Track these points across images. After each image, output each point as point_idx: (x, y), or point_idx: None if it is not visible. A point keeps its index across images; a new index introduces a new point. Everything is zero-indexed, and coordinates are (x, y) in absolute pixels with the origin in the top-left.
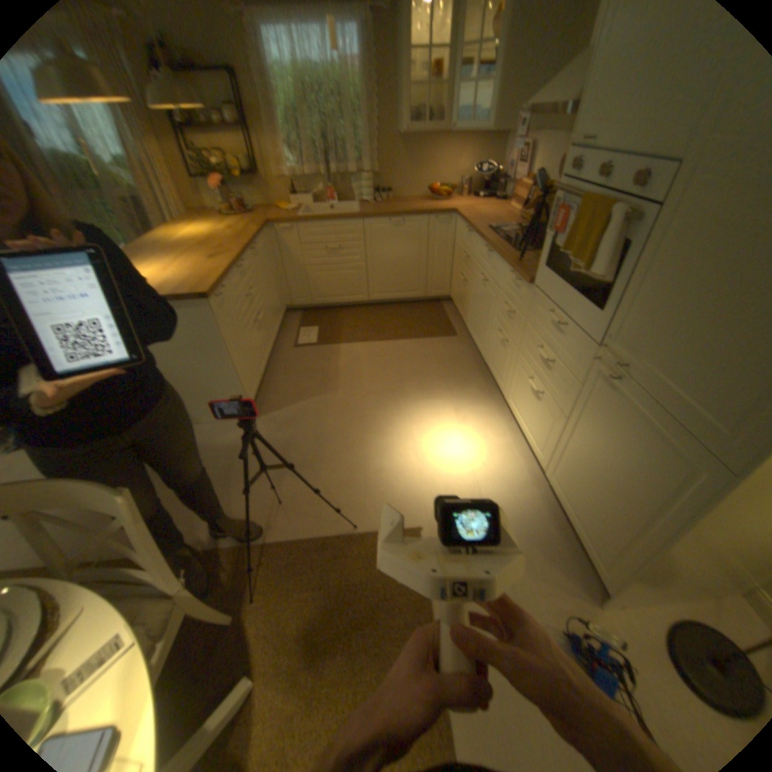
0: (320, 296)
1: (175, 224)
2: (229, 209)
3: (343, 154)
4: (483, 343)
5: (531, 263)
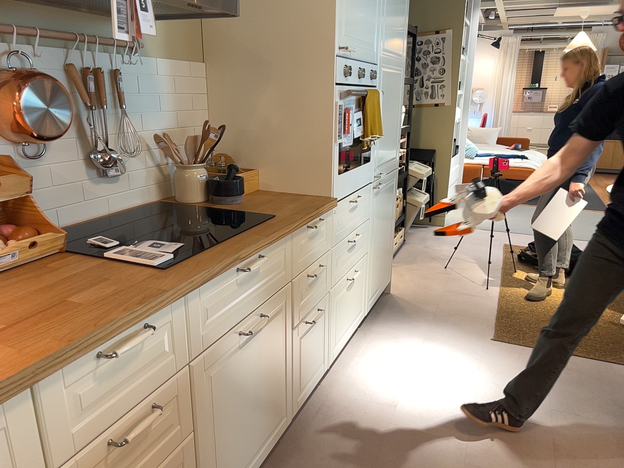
0: None
1: None
2: None
3: None
4: (279, 408)
5: (294, 205)
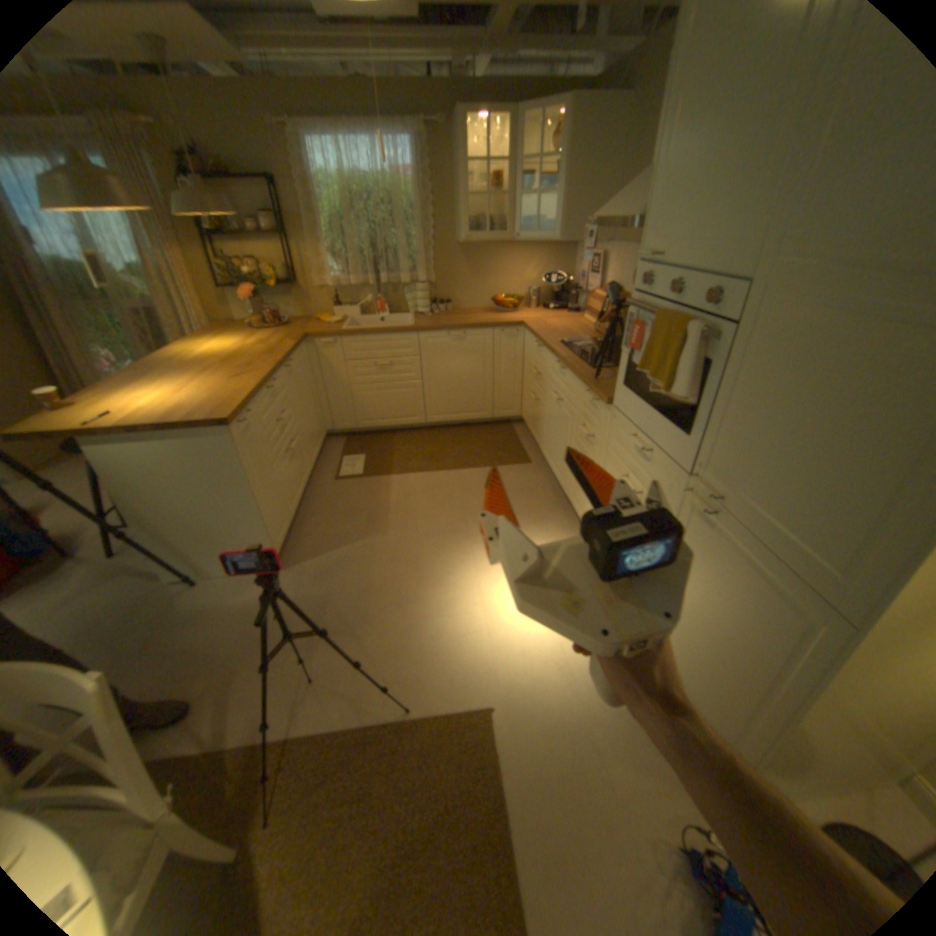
0: (369, 420)
1: (199, 340)
2: (264, 323)
3: (397, 265)
4: (562, 472)
5: (610, 382)
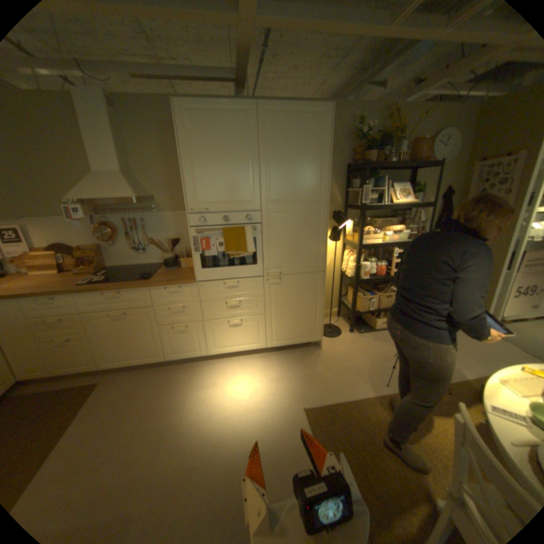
0: None
1: None
2: None
3: None
4: (151, 352)
5: (172, 277)
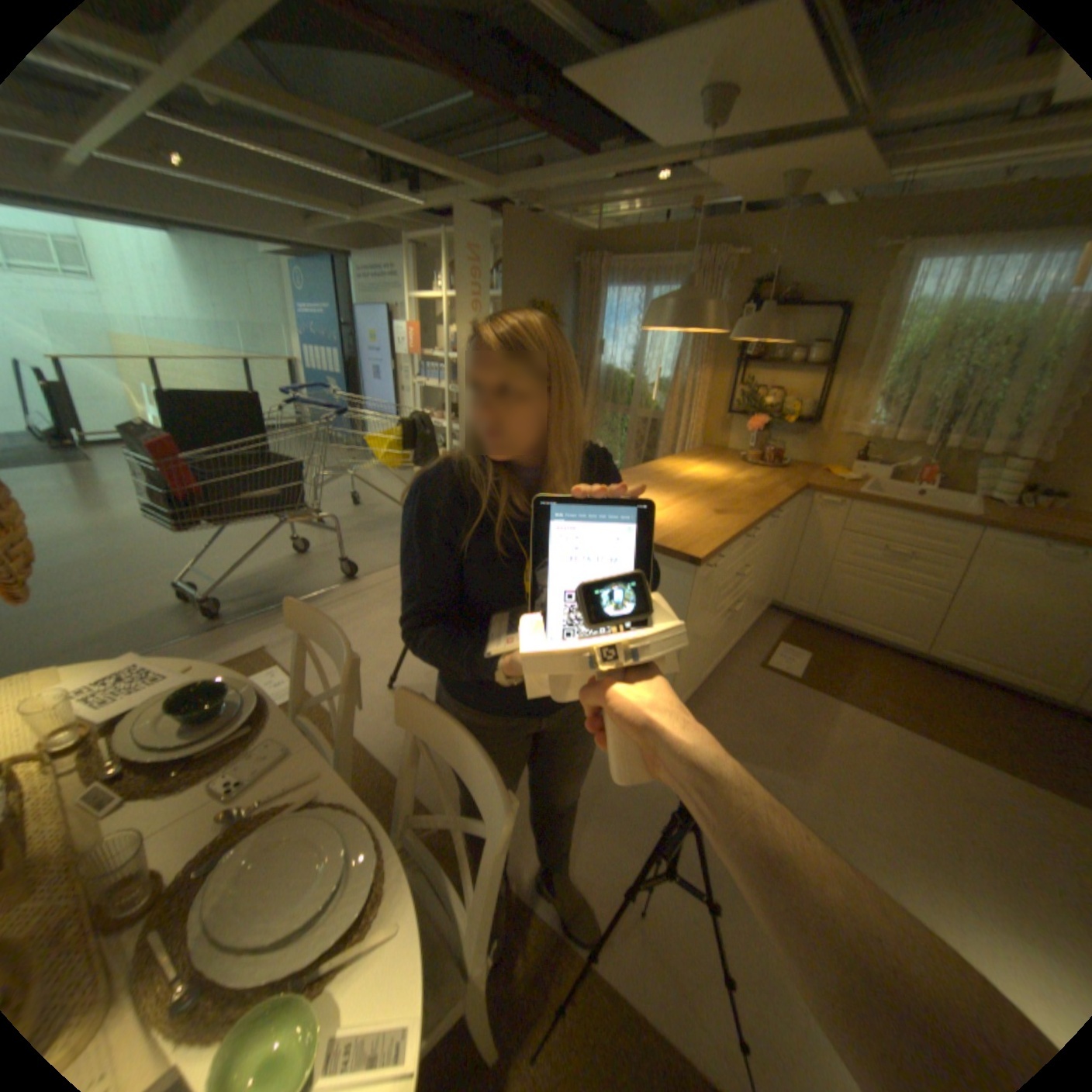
0: (837, 612)
1: (688, 460)
2: (760, 458)
3: (987, 425)
4: None
5: None
